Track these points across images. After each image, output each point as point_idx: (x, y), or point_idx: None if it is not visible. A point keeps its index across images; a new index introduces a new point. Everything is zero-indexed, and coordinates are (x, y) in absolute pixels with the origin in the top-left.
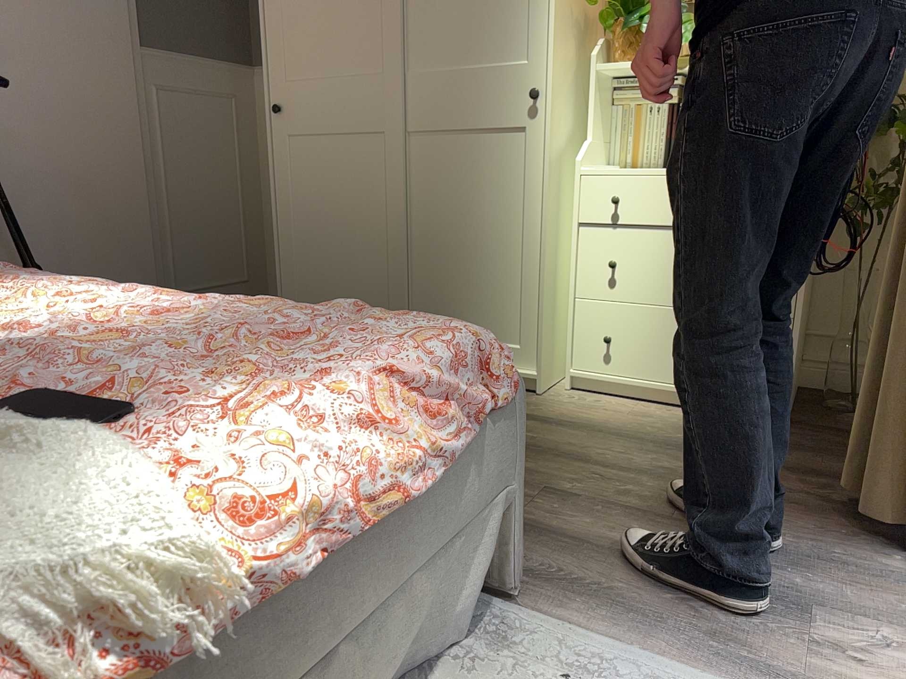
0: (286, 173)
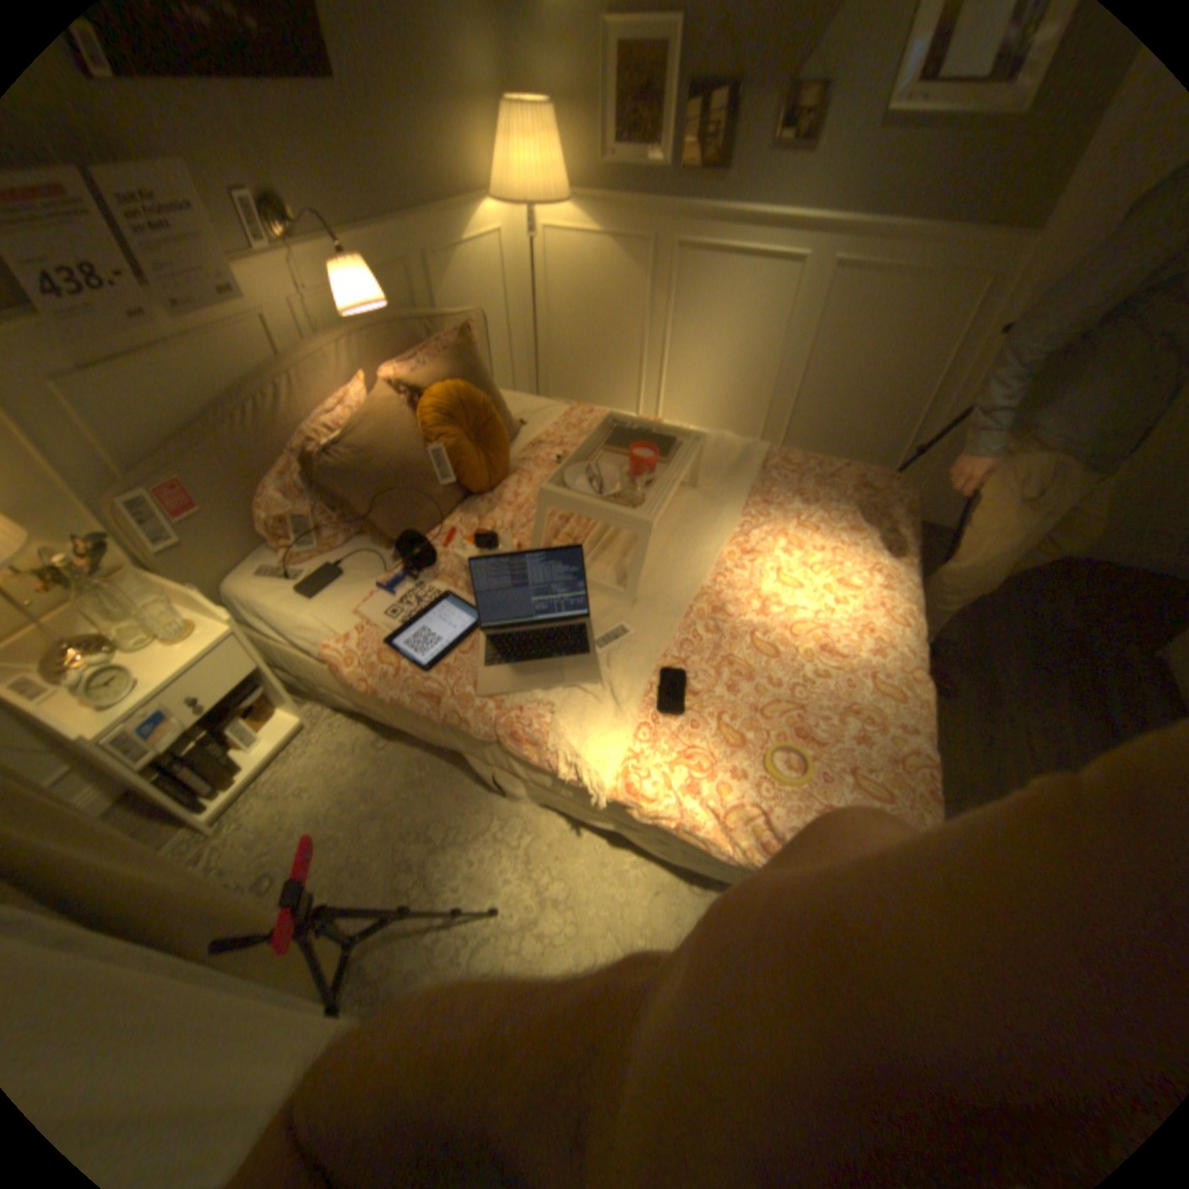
0: None
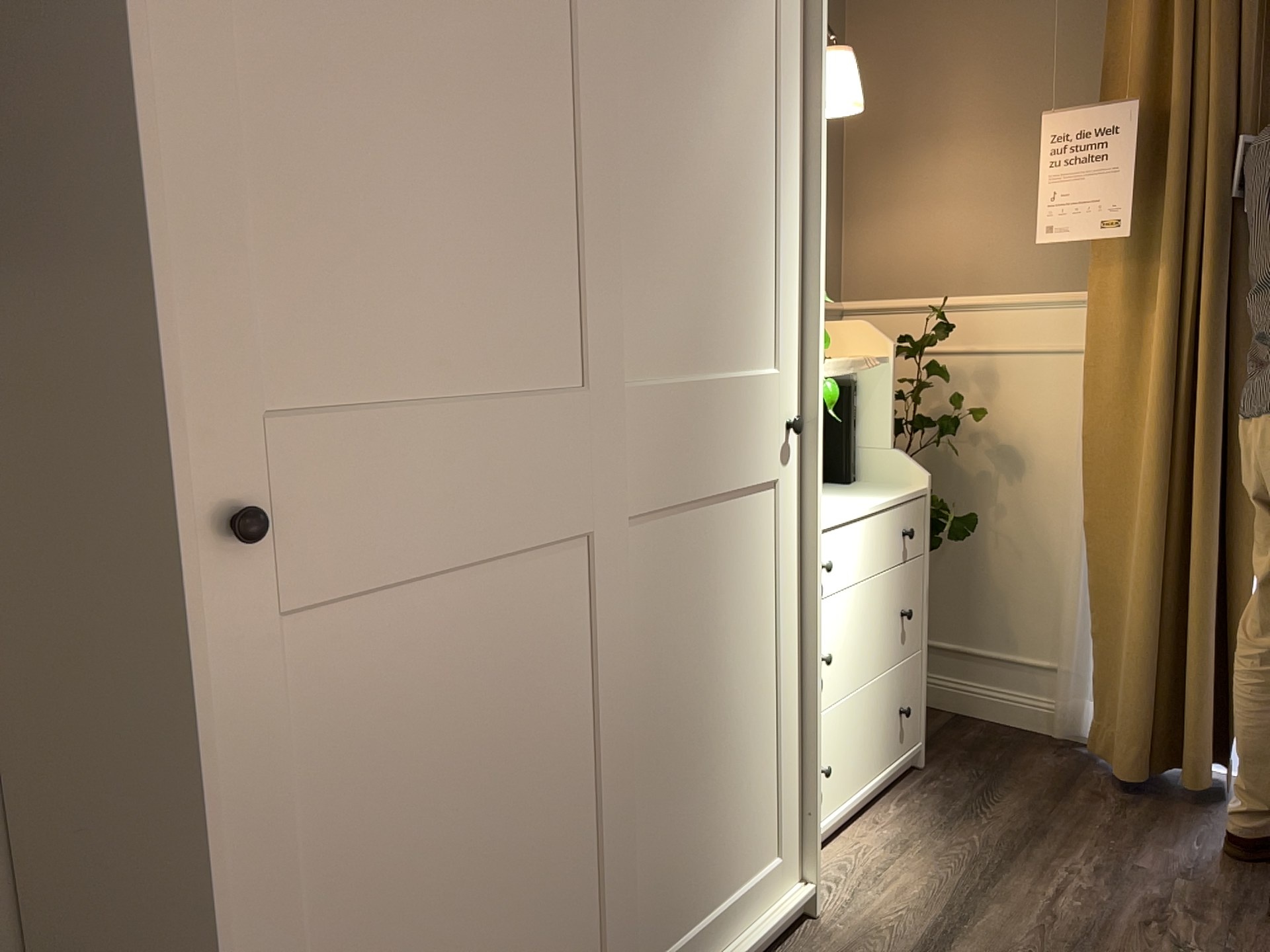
0: (268, 755)
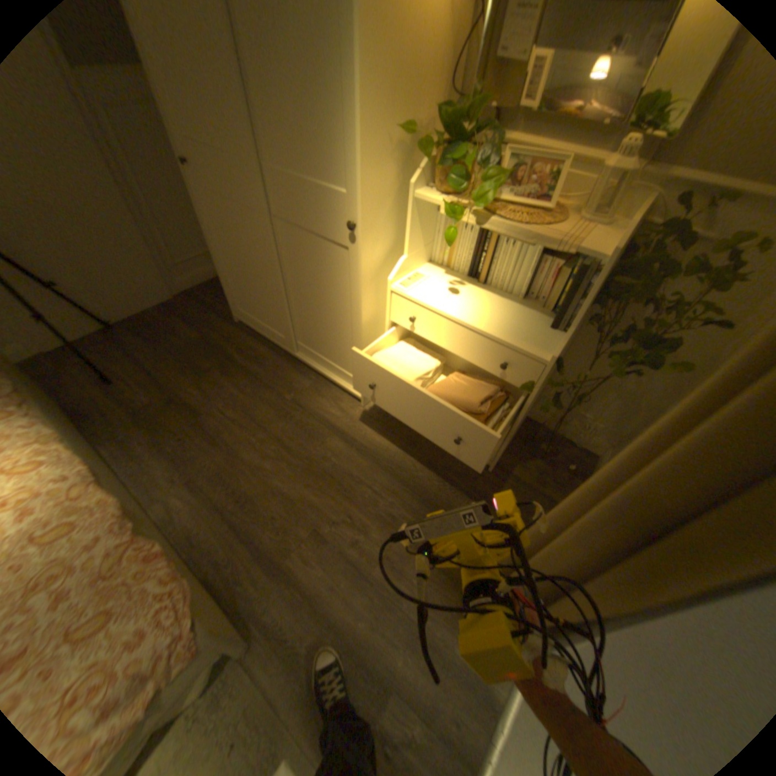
0: (206, 213)
